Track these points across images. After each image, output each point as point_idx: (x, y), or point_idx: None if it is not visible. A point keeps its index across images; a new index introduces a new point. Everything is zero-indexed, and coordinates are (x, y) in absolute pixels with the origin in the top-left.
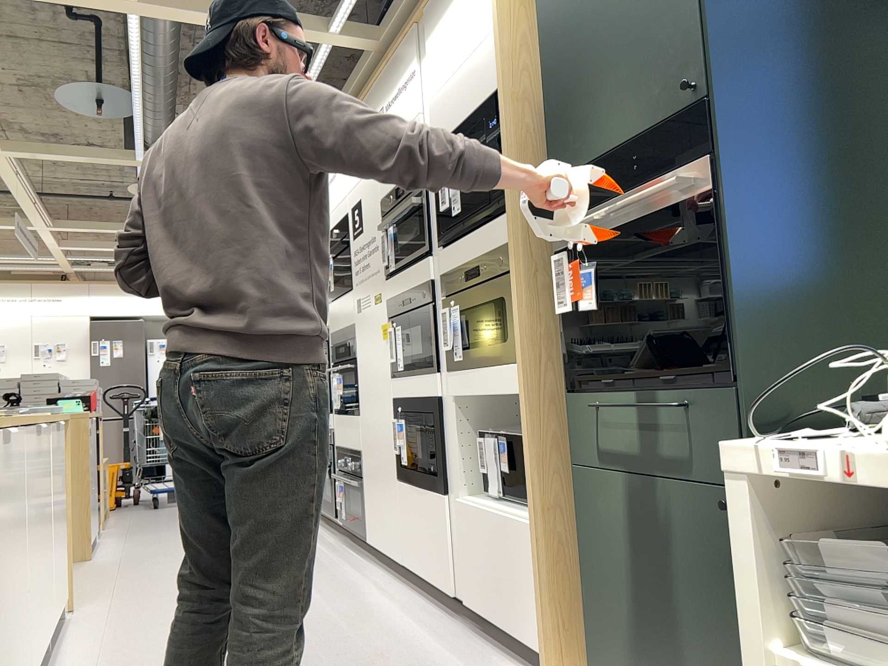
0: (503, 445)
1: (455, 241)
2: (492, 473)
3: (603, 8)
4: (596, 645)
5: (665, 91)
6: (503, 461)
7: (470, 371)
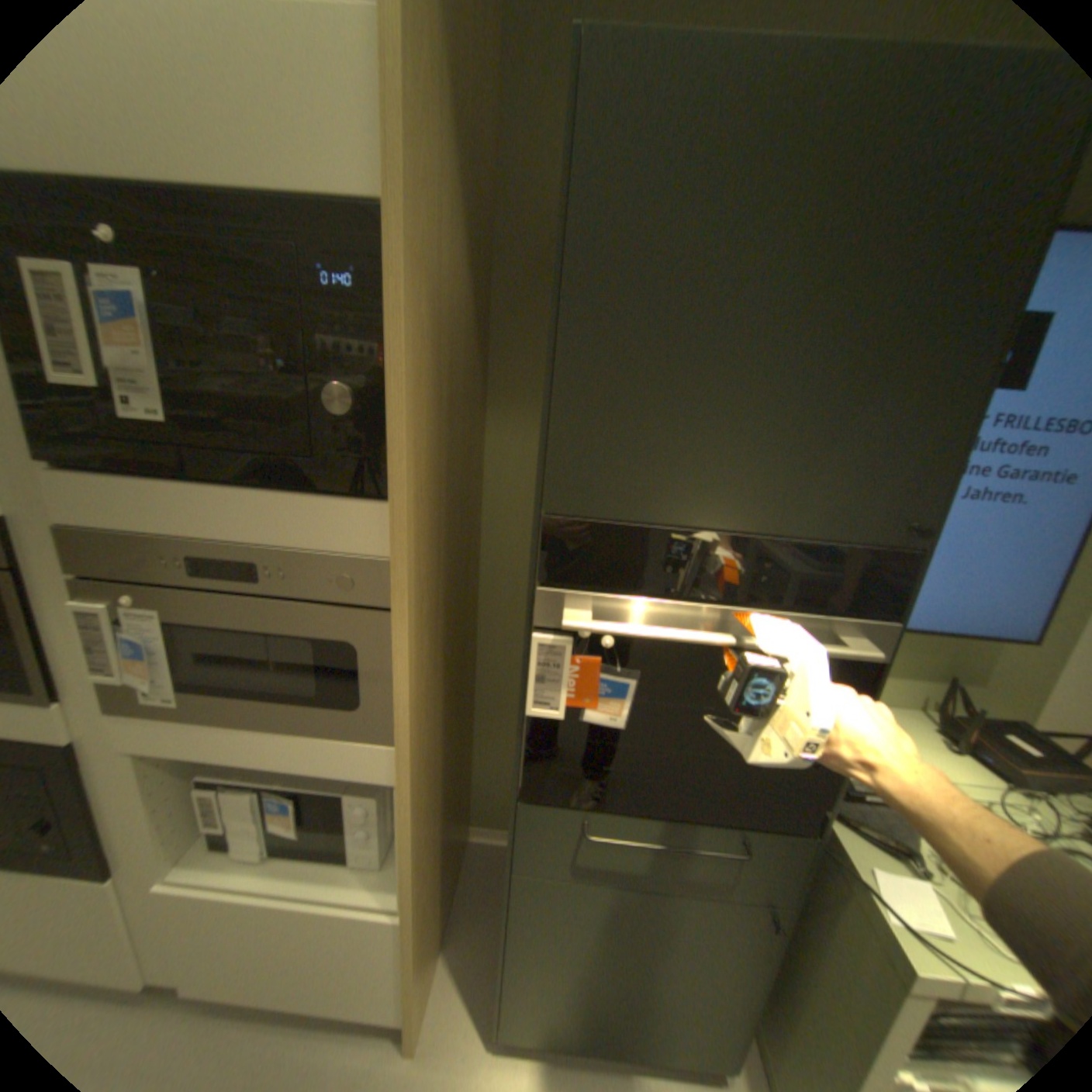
0: (276, 810)
1: (111, 469)
2: (244, 845)
3: (773, 260)
4: (495, 1009)
5: (850, 500)
6: (278, 830)
7: (194, 726)
